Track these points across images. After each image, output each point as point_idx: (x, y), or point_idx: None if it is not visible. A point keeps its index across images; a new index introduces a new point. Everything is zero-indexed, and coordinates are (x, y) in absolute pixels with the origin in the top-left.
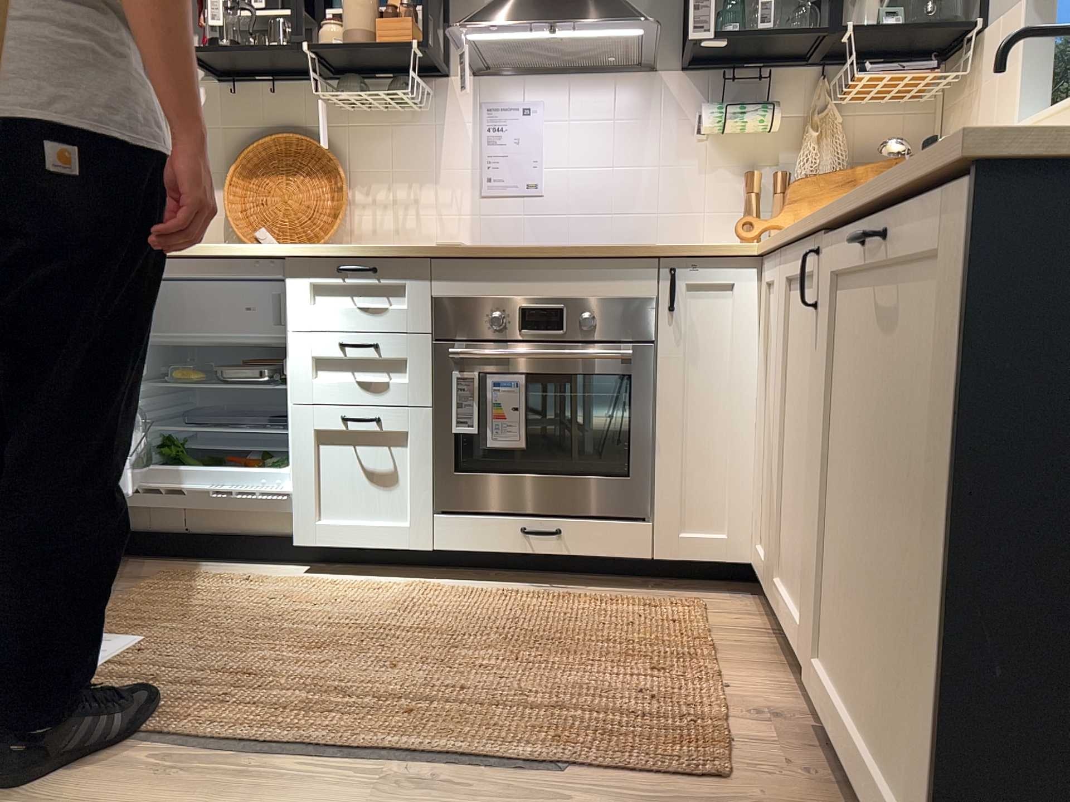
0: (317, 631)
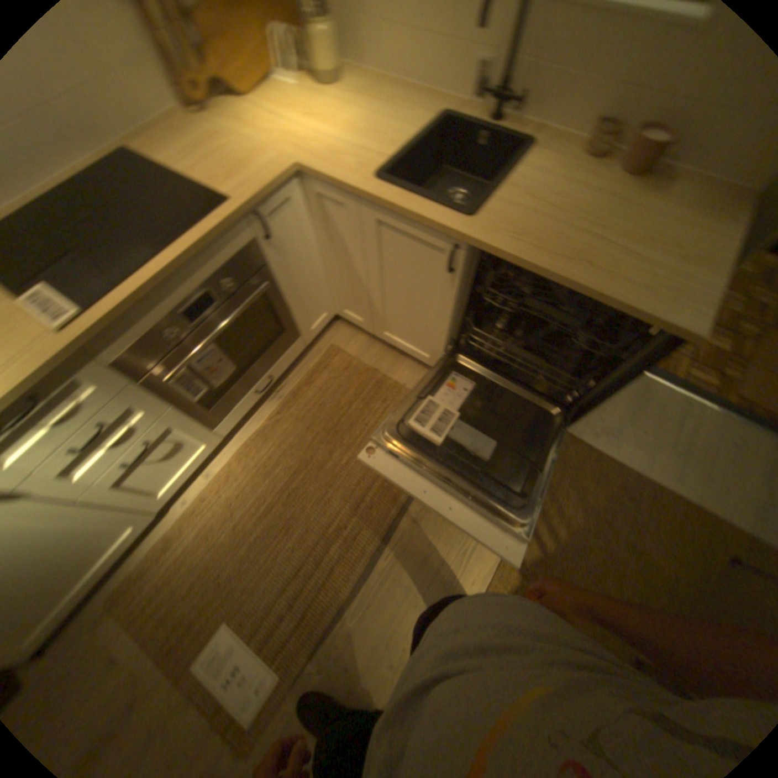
0: (260, 521)
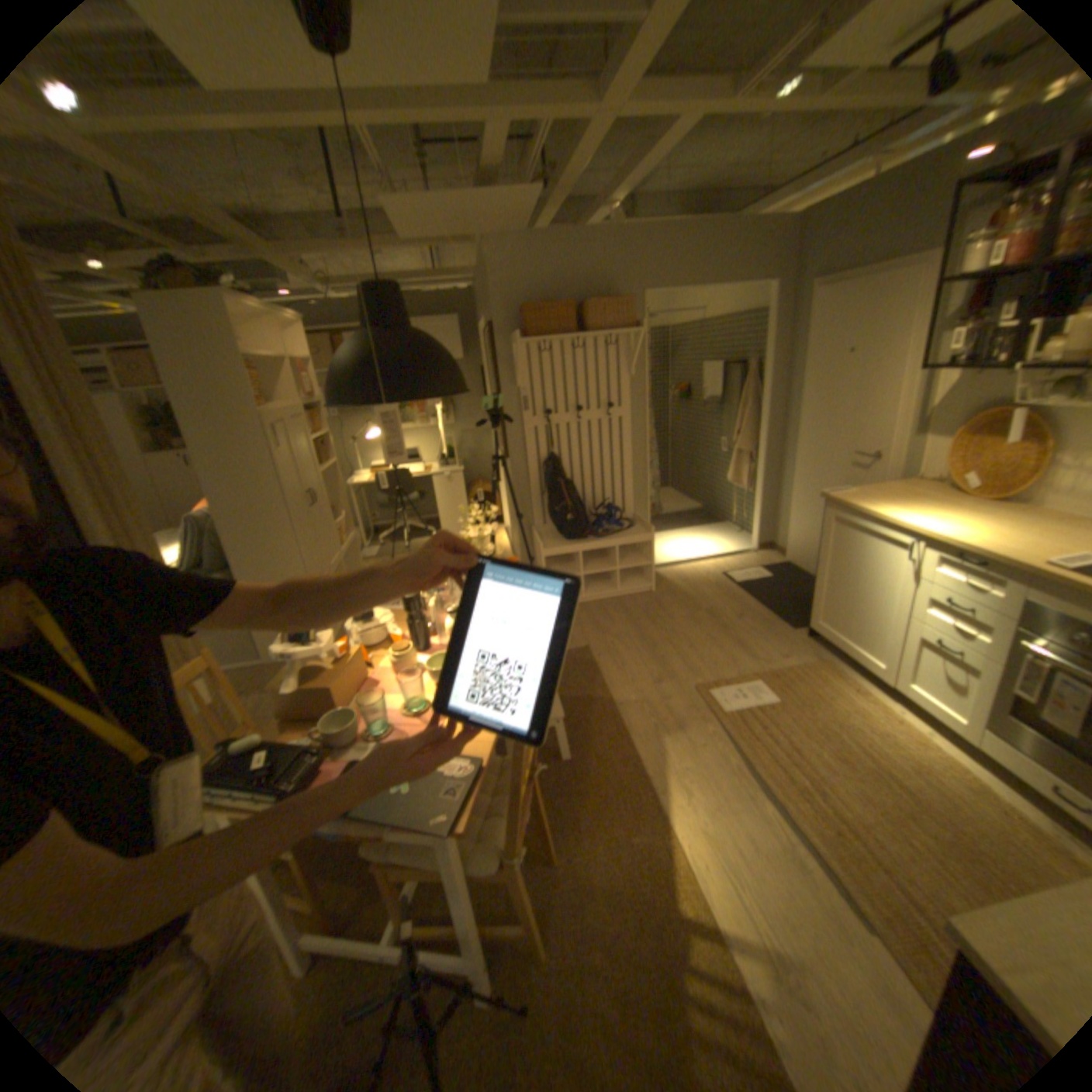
0: (858, 749)
